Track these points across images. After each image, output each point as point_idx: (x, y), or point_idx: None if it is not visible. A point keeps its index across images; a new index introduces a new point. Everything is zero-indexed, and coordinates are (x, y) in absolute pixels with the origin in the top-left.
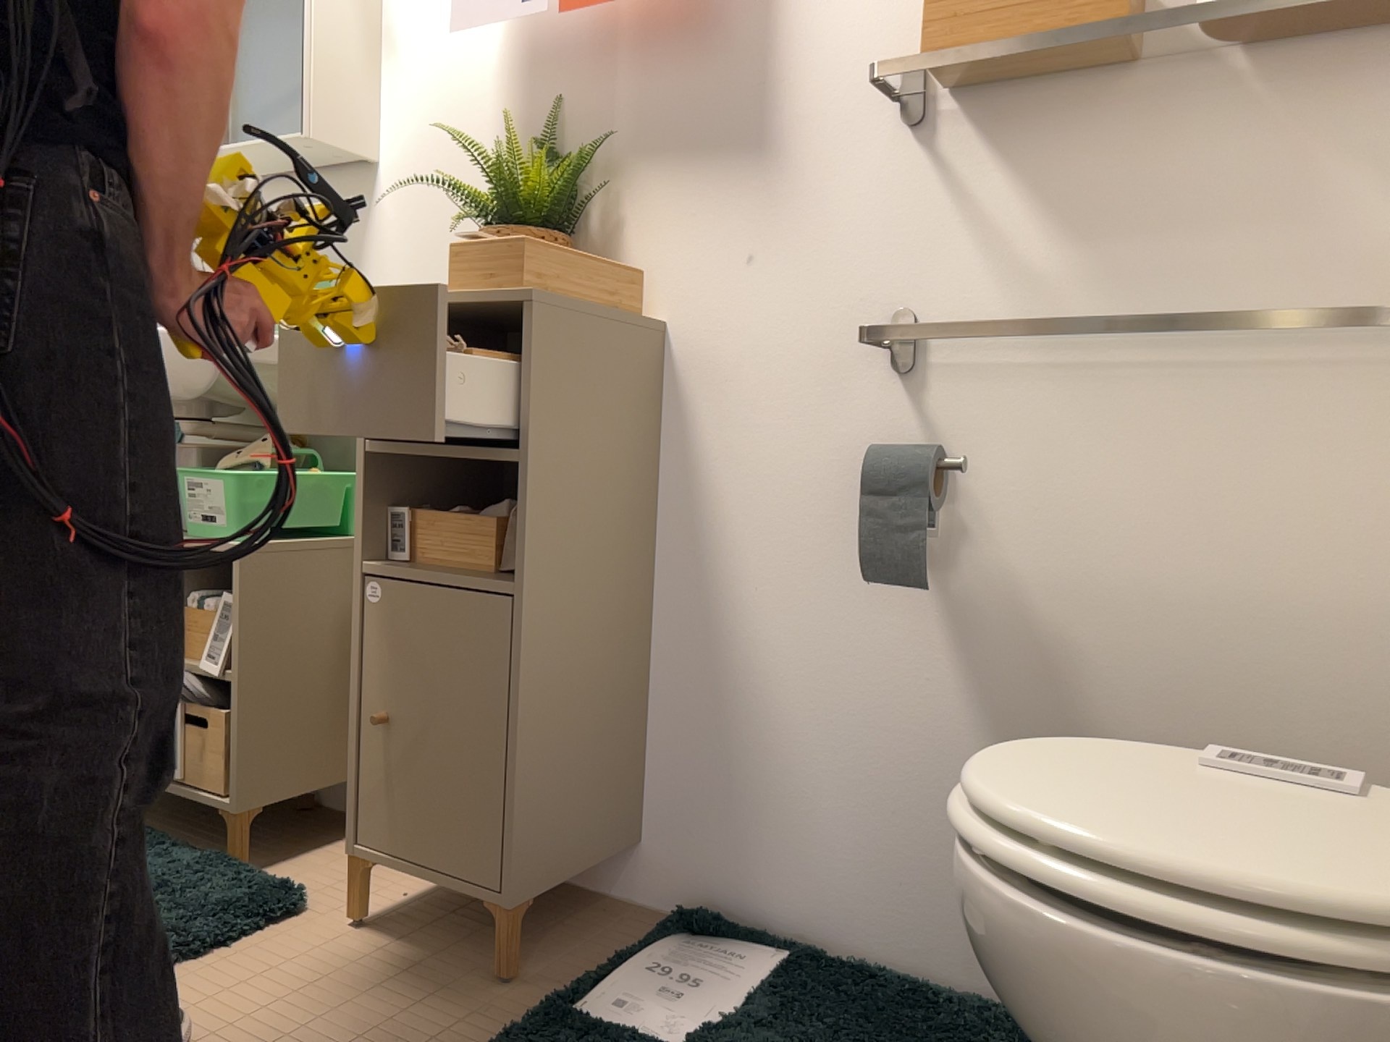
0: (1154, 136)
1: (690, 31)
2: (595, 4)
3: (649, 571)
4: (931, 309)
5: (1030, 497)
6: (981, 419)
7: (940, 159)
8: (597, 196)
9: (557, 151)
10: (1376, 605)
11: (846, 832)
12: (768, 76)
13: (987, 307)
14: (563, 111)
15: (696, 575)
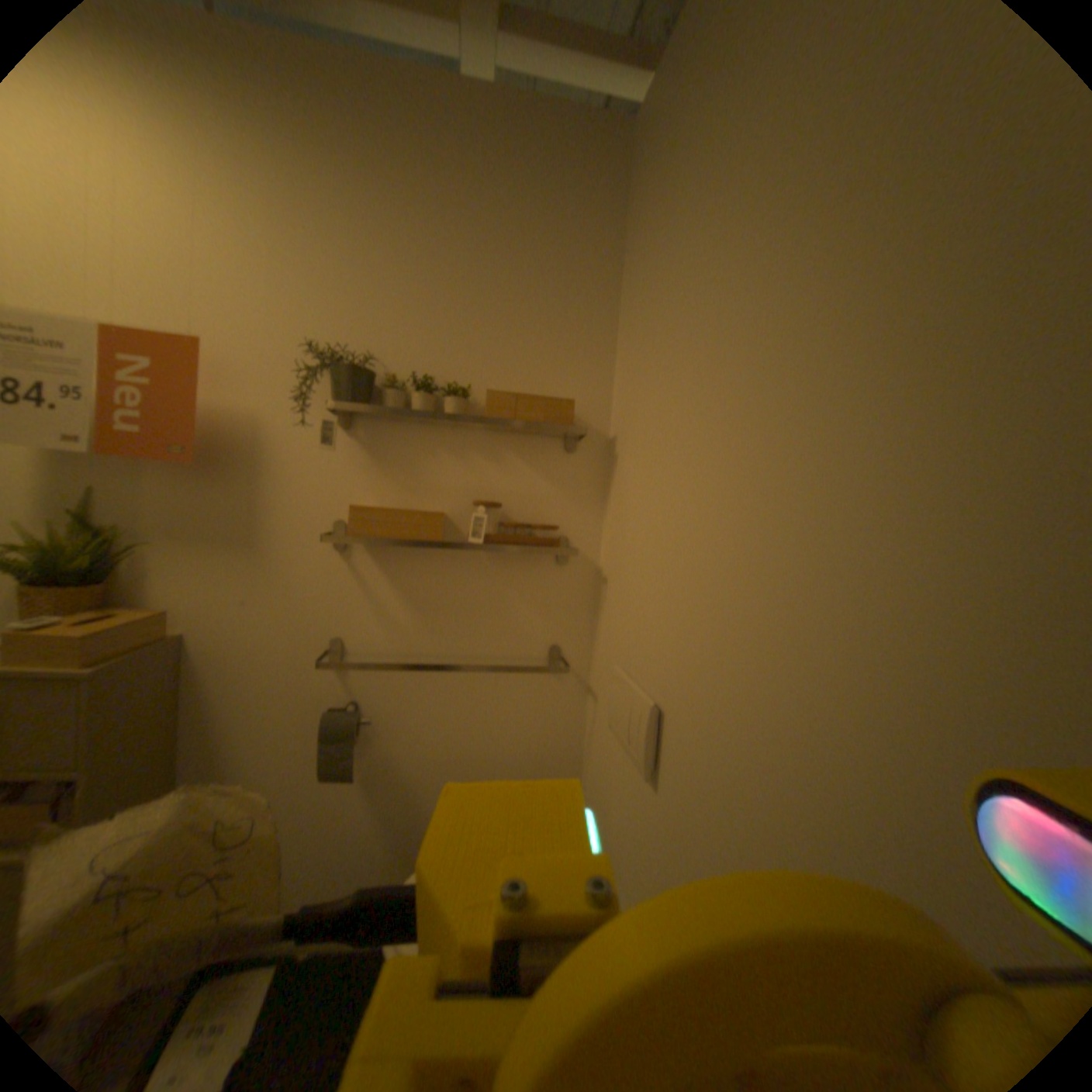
0: (455, 570)
1: (198, 465)
2: (125, 449)
3: (173, 780)
4: (354, 636)
5: (402, 723)
6: (379, 689)
7: (358, 565)
8: (123, 552)
9: (86, 518)
10: (532, 755)
11: (308, 894)
12: (256, 504)
13: (382, 637)
14: (90, 491)
15: (208, 777)
